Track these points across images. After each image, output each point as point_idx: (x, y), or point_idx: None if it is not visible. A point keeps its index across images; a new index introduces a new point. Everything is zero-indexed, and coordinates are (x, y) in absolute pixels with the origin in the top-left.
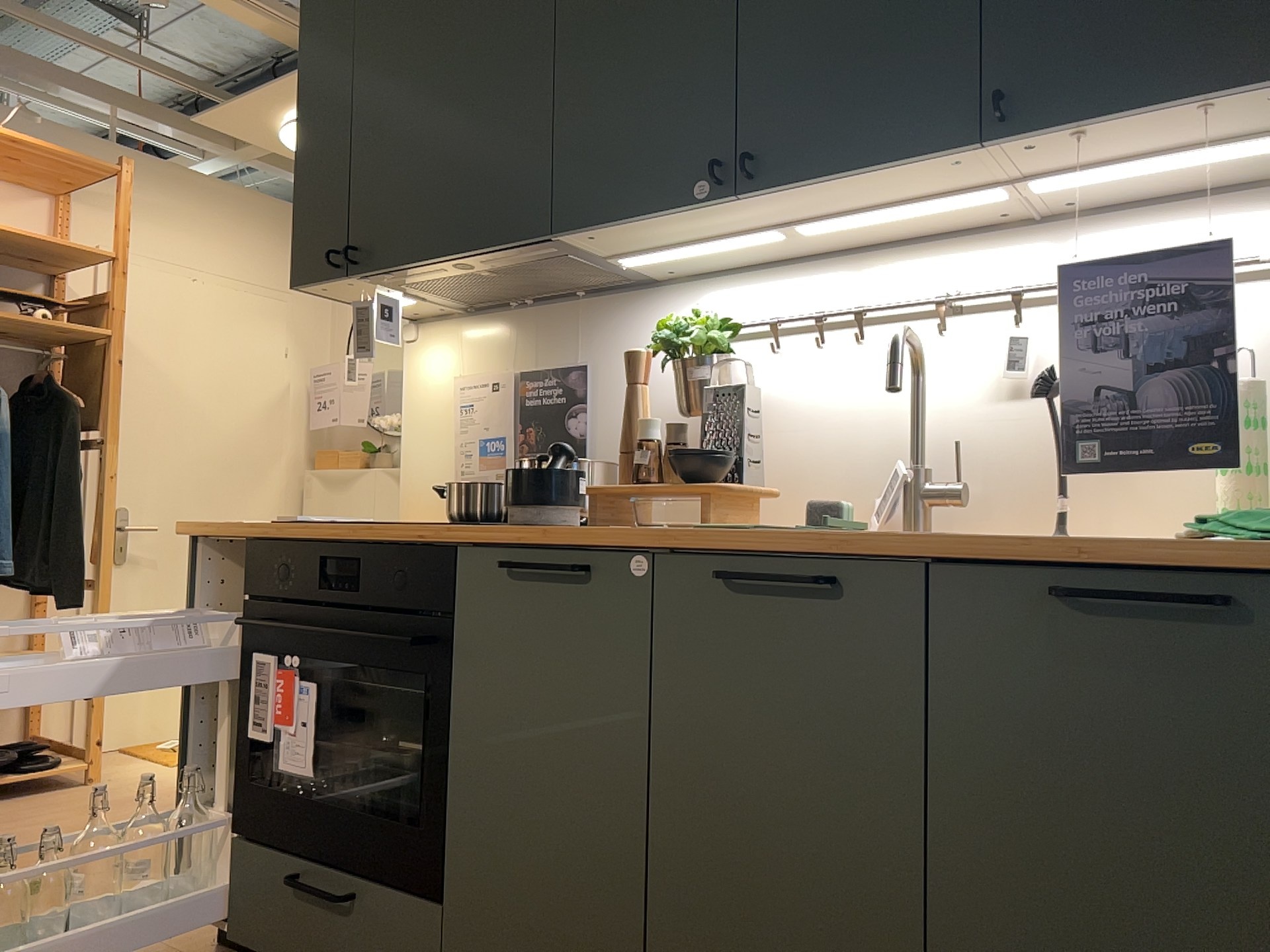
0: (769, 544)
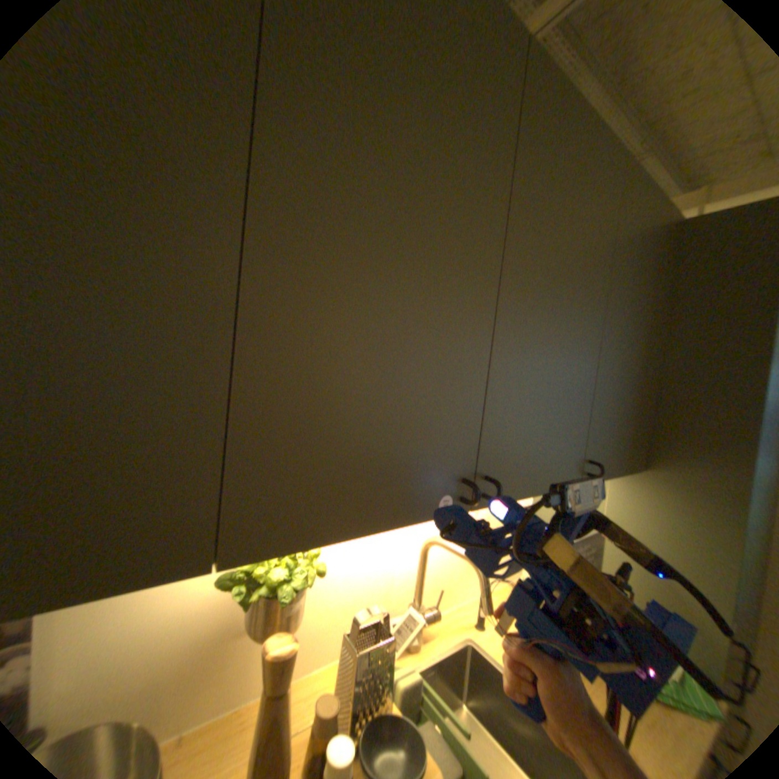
0: None
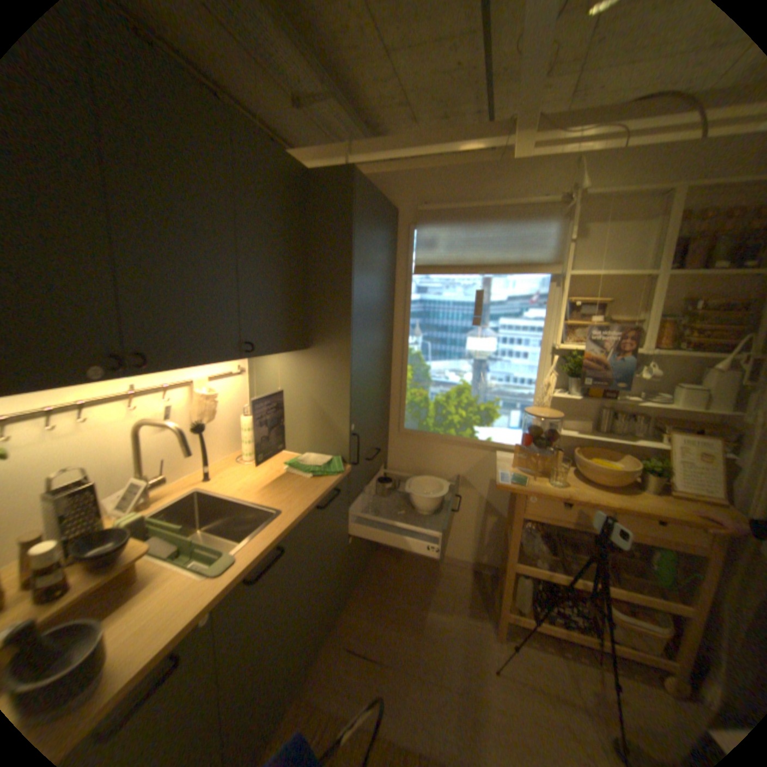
0: (253, 556)
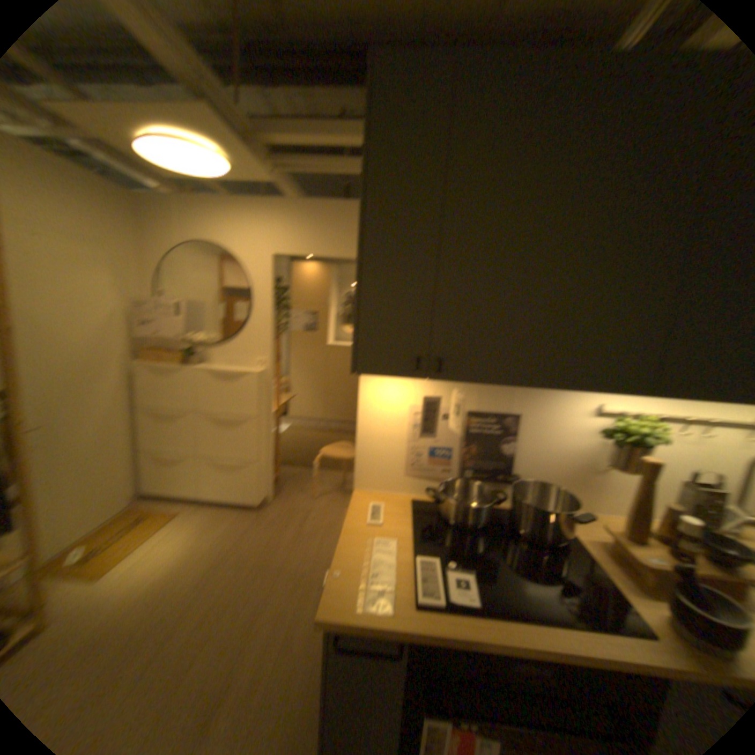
0: None
